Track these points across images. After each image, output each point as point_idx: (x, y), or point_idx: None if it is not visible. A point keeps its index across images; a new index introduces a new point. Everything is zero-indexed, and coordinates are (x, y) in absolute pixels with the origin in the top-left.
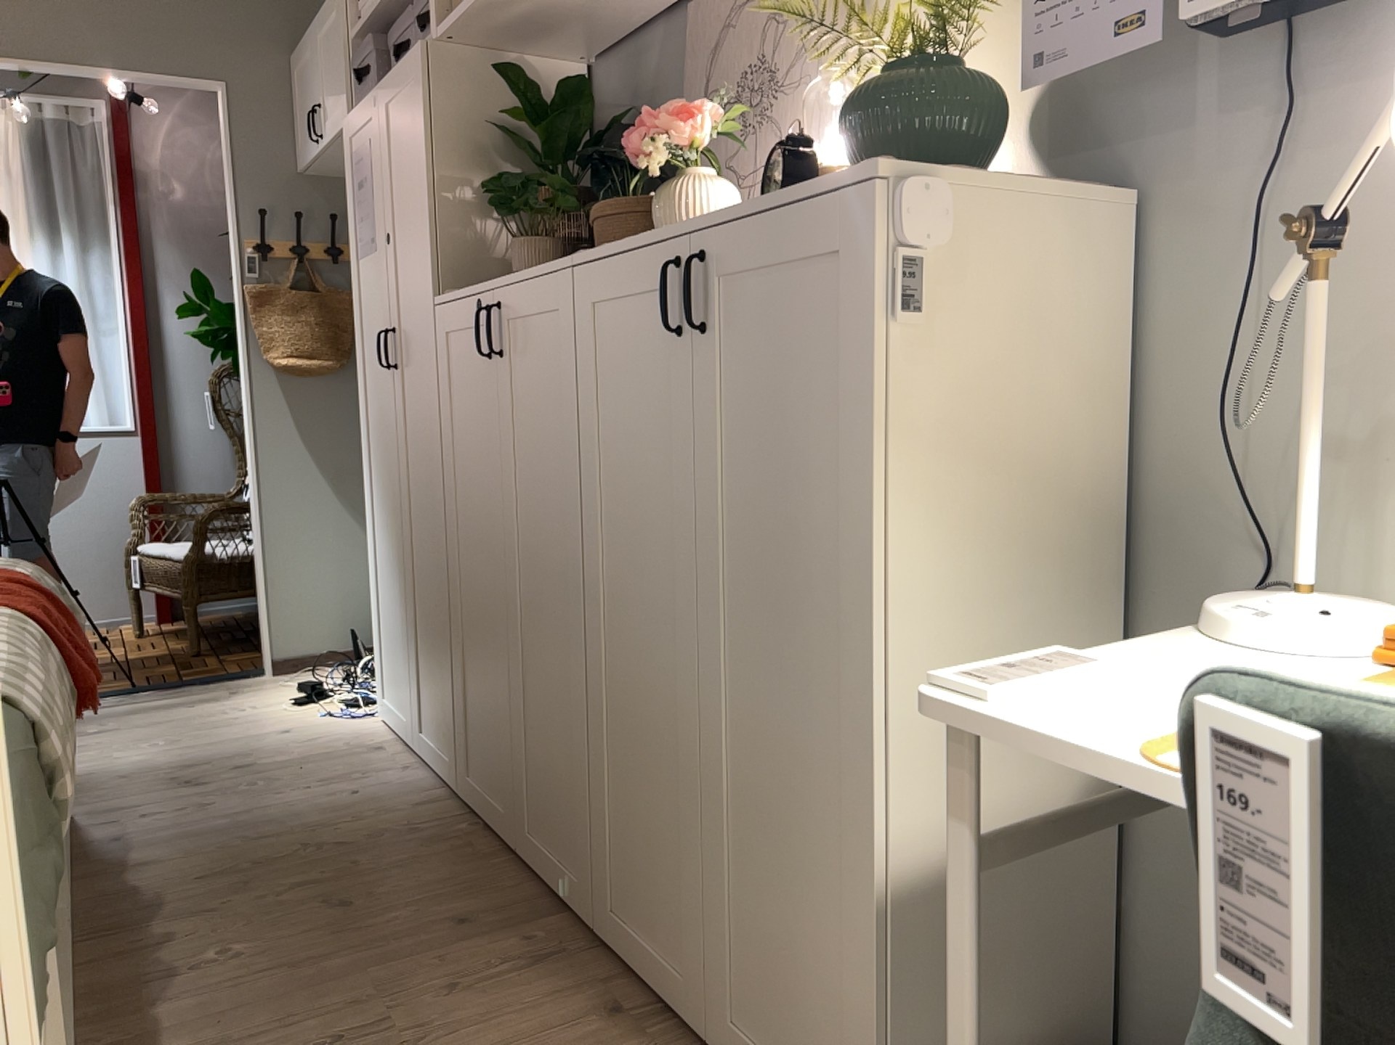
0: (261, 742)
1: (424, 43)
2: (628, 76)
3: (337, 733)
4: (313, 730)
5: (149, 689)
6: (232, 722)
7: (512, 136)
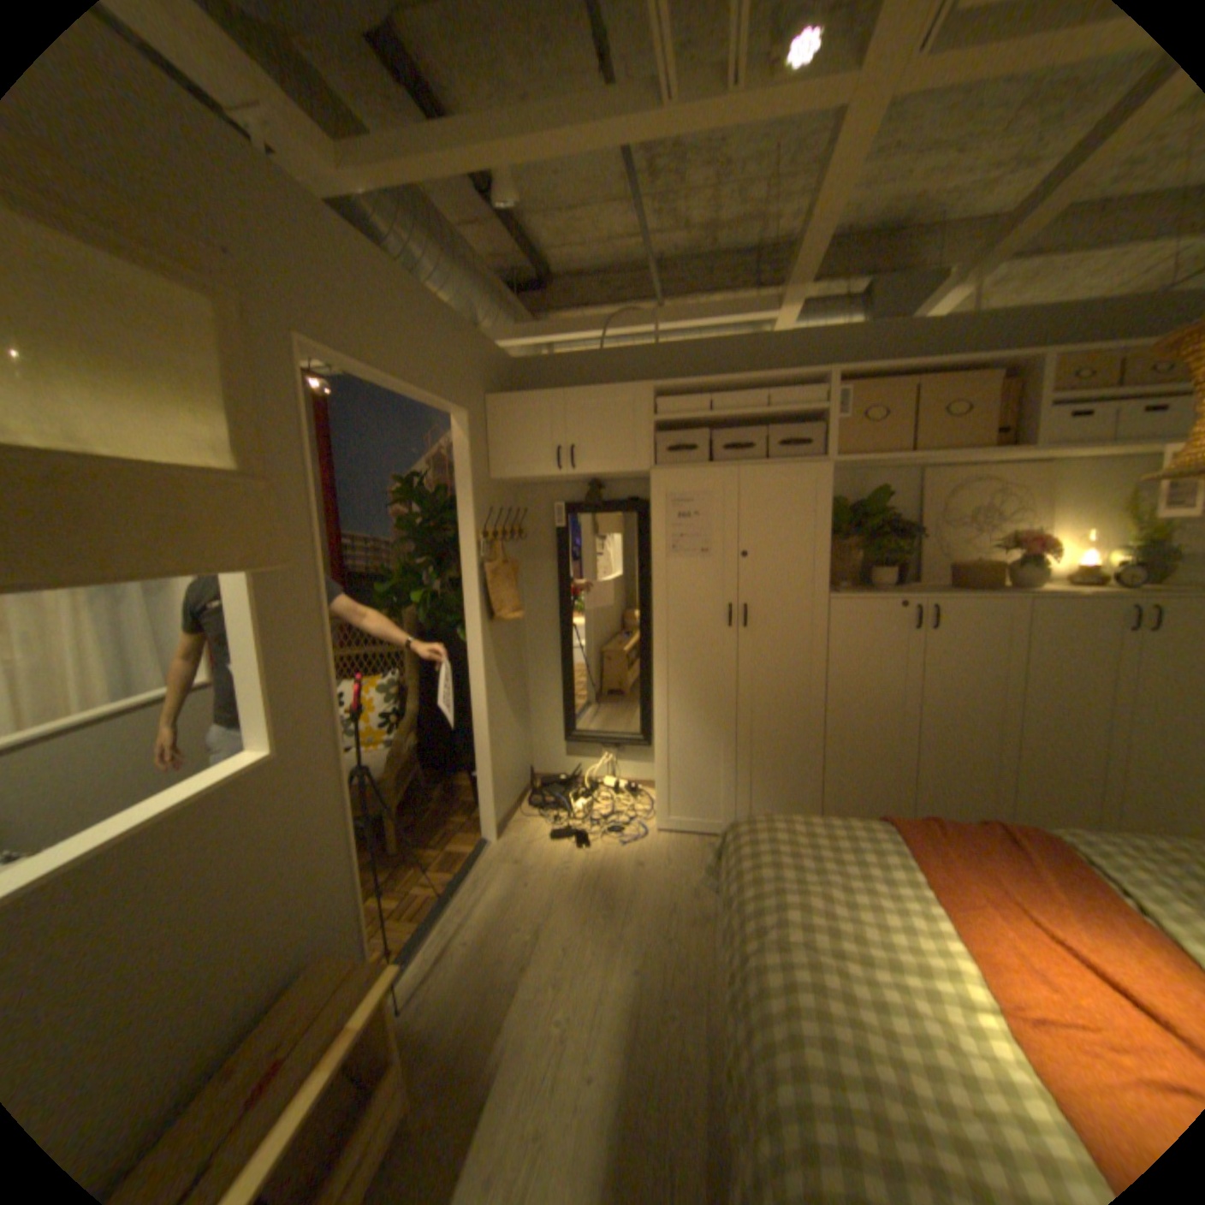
0: (652, 877)
1: (830, 465)
2: (857, 487)
3: (666, 850)
4: (648, 855)
5: (452, 893)
6: (592, 879)
7: (837, 513)
